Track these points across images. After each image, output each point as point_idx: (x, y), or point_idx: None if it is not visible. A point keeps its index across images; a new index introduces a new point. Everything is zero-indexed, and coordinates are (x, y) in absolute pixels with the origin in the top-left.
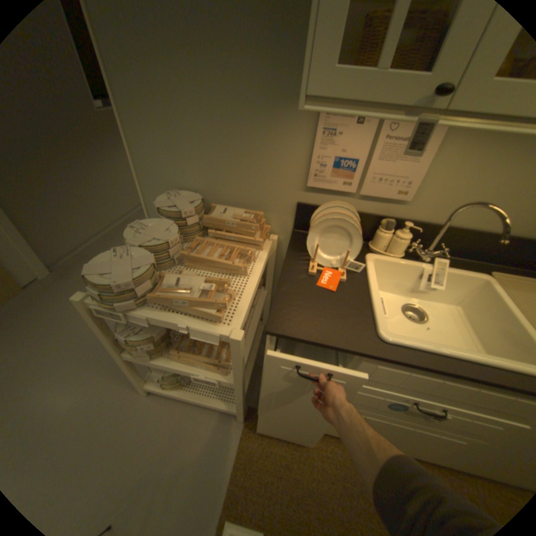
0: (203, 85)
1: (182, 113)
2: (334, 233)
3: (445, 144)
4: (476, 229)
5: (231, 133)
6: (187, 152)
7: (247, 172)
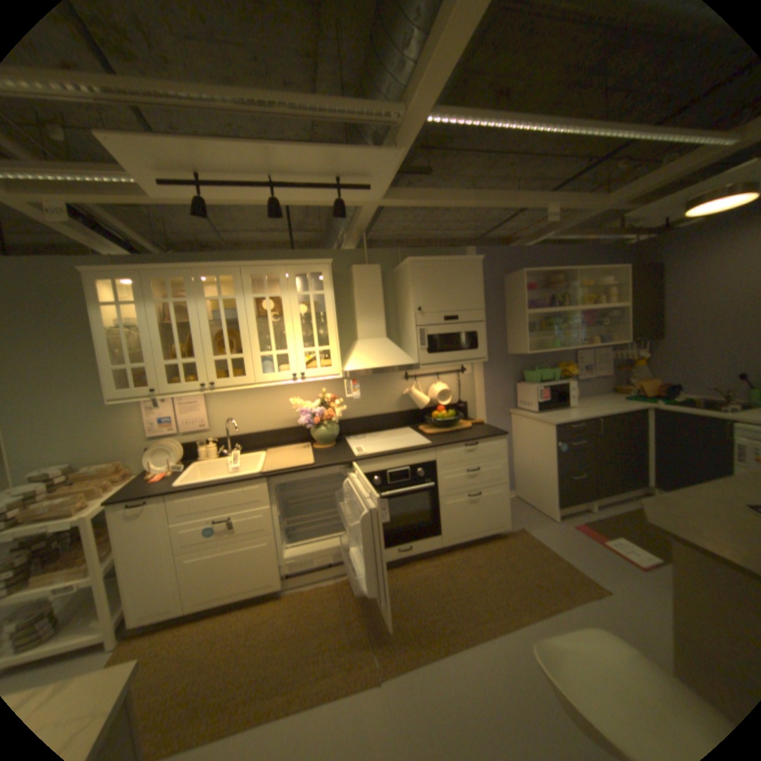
0: (69, 403)
1: (53, 419)
2: (160, 454)
3: (209, 400)
4: (252, 432)
5: (90, 421)
6: (58, 439)
7: (105, 440)
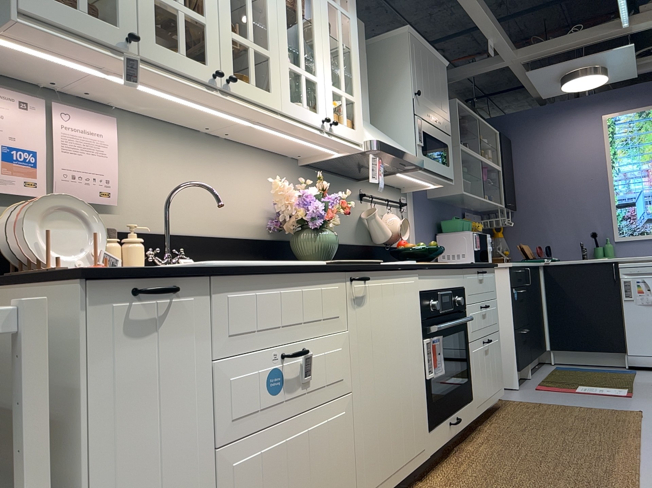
0: None
1: None
2: (54, 223)
3: (119, 144)
4: (188, 233)
5: None
6: None
7: None
